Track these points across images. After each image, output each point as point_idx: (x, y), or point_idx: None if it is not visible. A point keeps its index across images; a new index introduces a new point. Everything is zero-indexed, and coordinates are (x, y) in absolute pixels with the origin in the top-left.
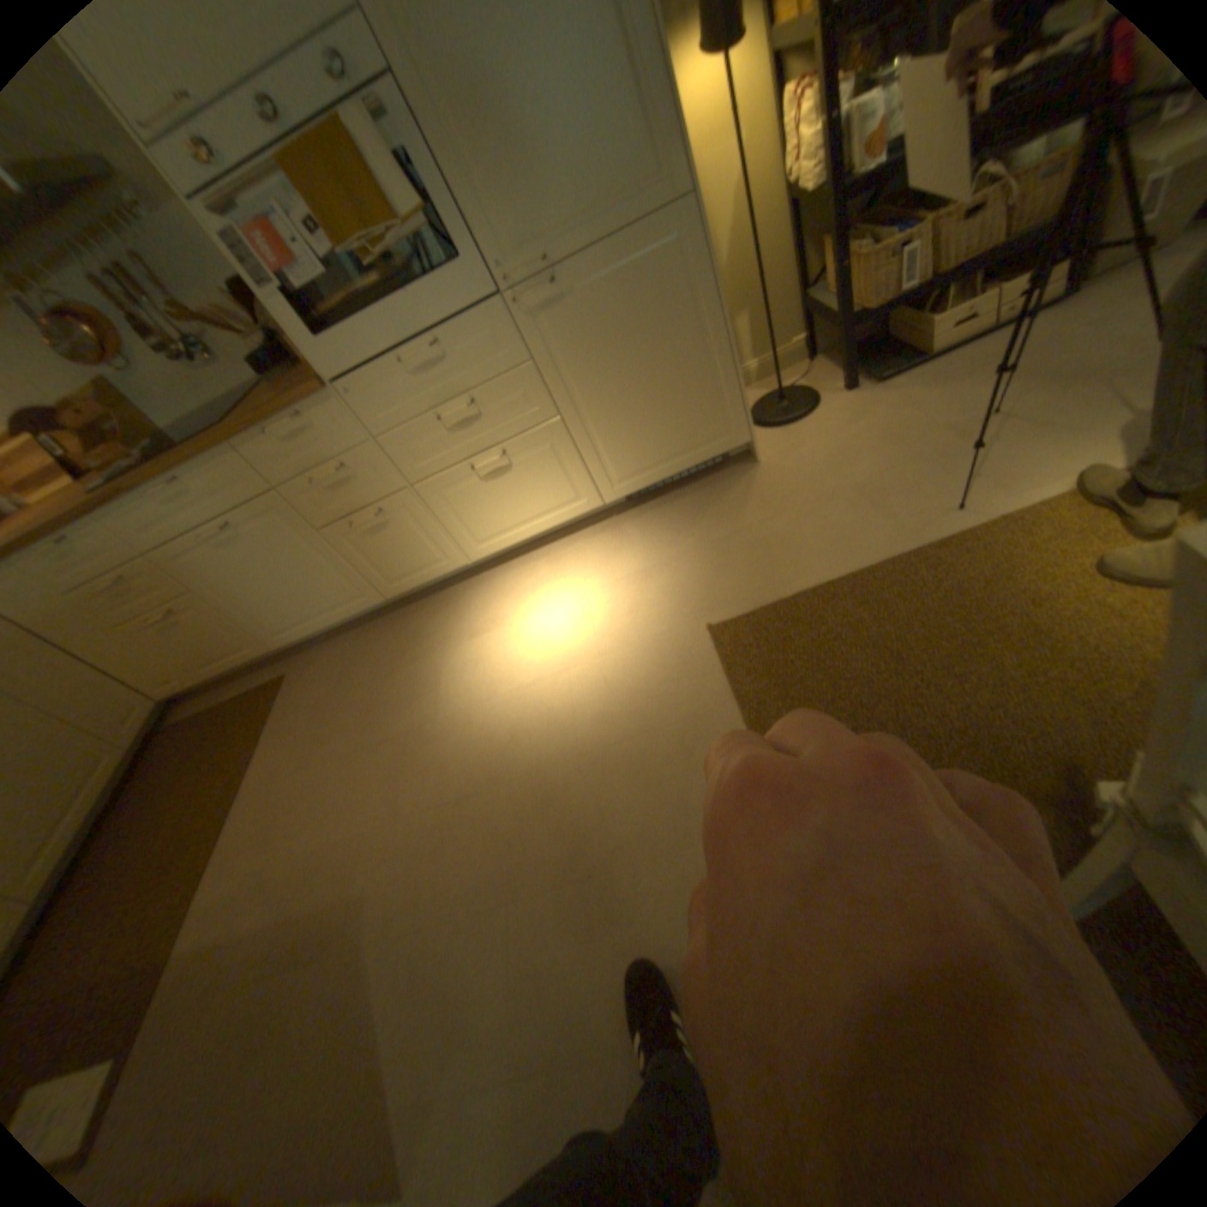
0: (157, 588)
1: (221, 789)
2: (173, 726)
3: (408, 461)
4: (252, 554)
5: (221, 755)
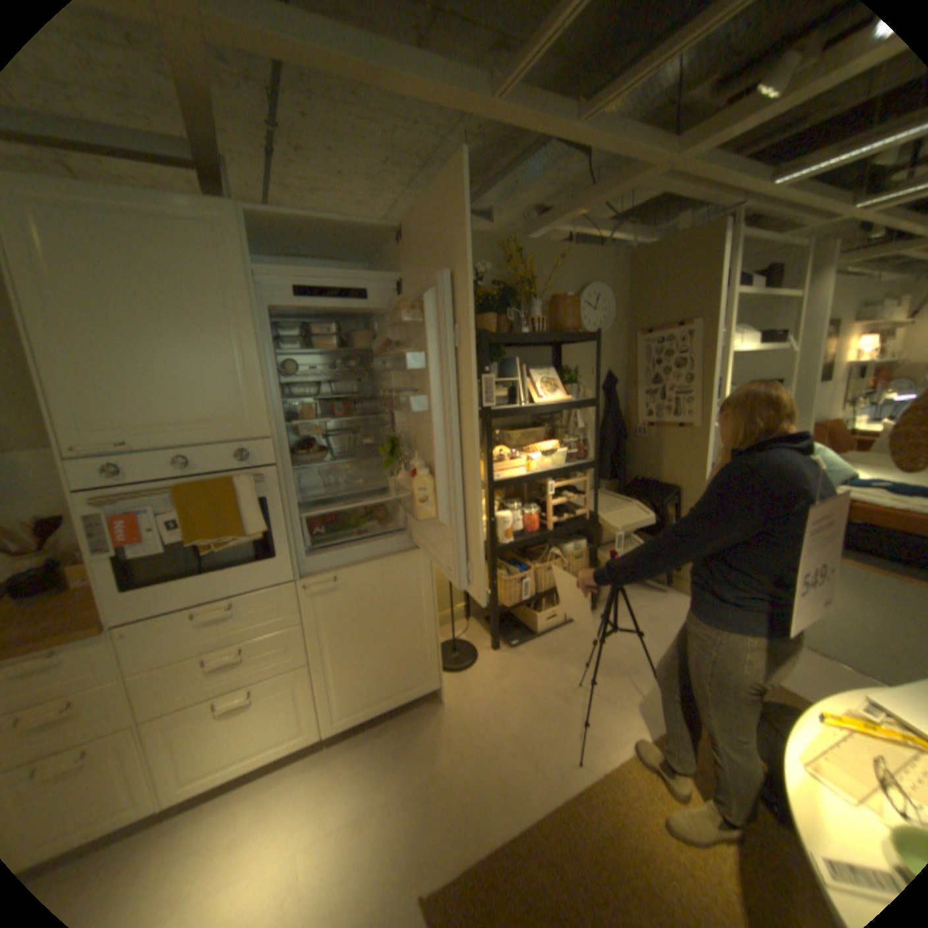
0: None
1: None
2: None
3: (147, 703)
4: None
5: None
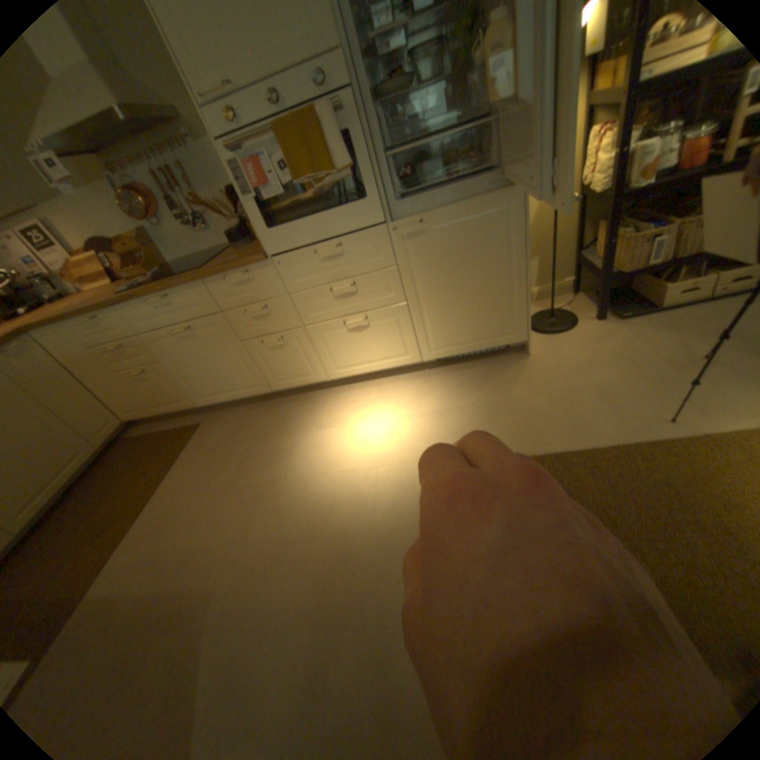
0: (140, 356)
1: (144, 489)
2: (128, 439)
3: (306, 312)
4: (200, 347)
5: (150, 466)
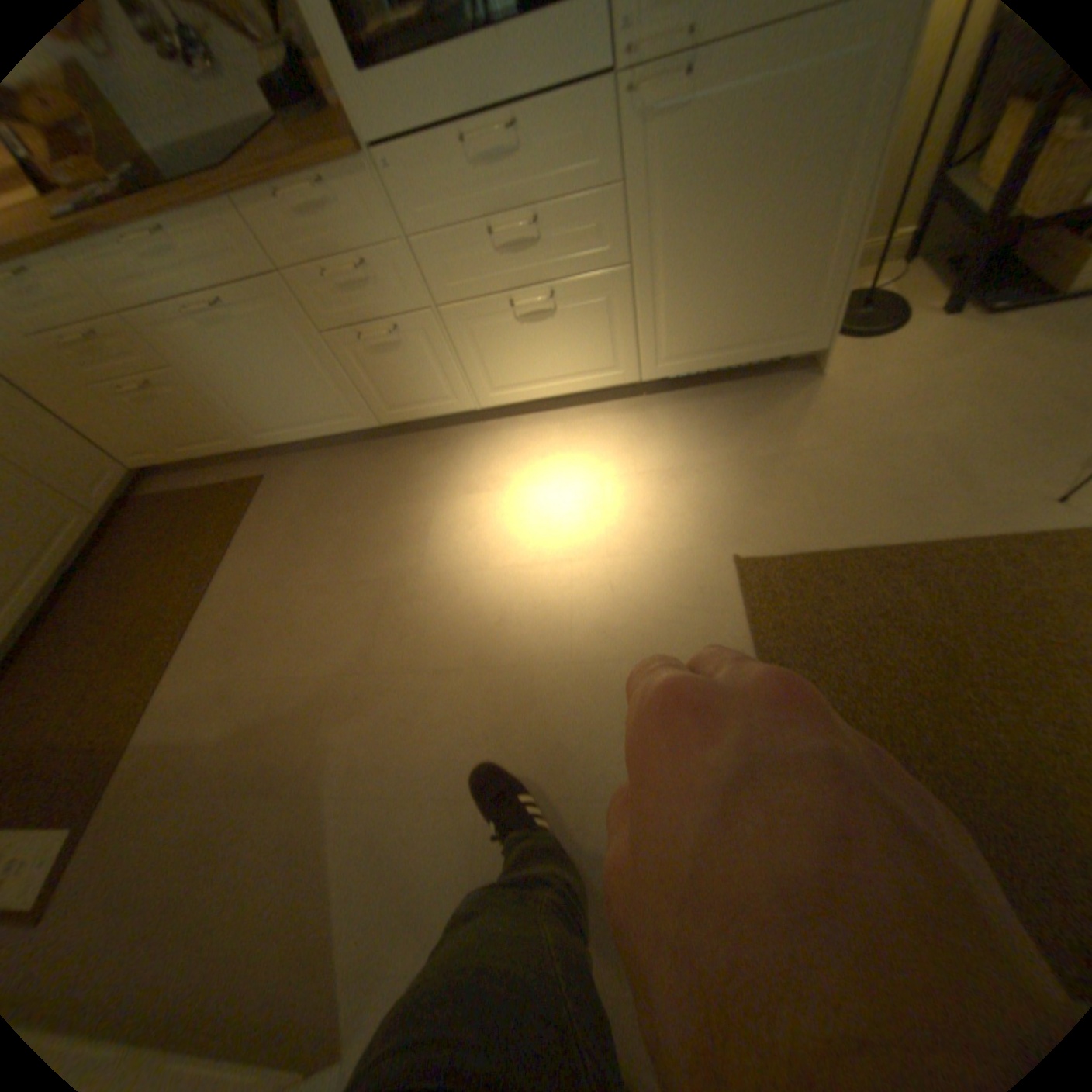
0: (132, 356)
1: (189, 584)
2: (144, 500)
3: (439, 278)
4: (242, 343)
5: (191, 546)
